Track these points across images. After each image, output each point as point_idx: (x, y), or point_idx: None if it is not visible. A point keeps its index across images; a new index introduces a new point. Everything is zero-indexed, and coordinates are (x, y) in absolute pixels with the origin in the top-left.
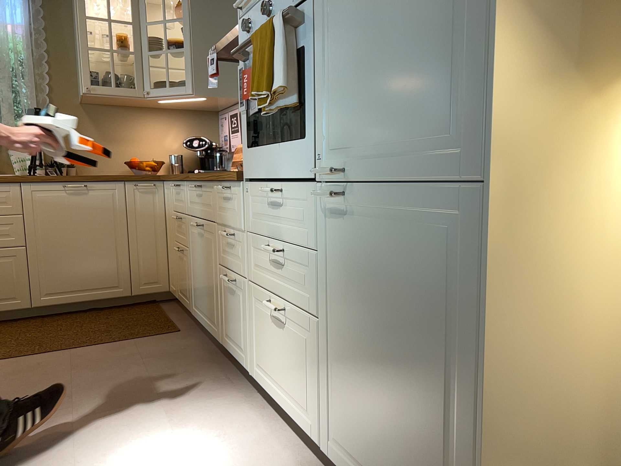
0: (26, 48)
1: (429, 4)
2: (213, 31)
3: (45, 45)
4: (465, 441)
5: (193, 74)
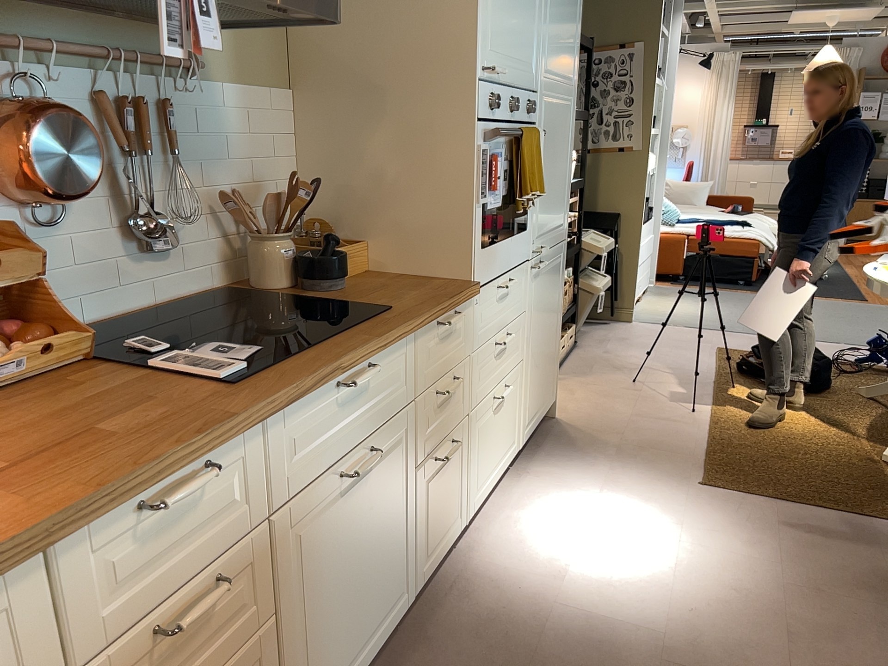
0: None
1: (563, 166)
2: None
3: None
4: (557, 339)
5: None
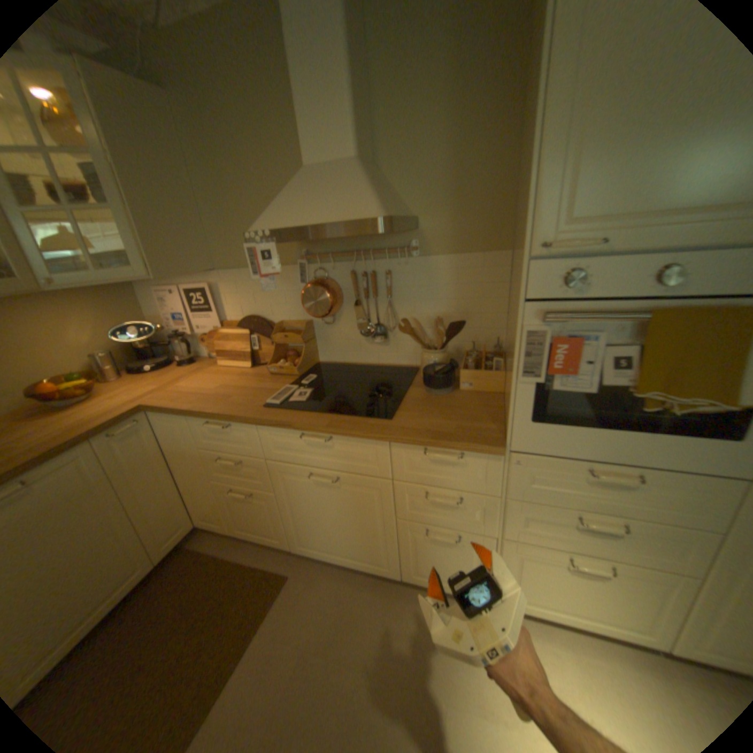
0: None
1: None
2: (148, 174)
3: None
4: None
5: (141, 246)
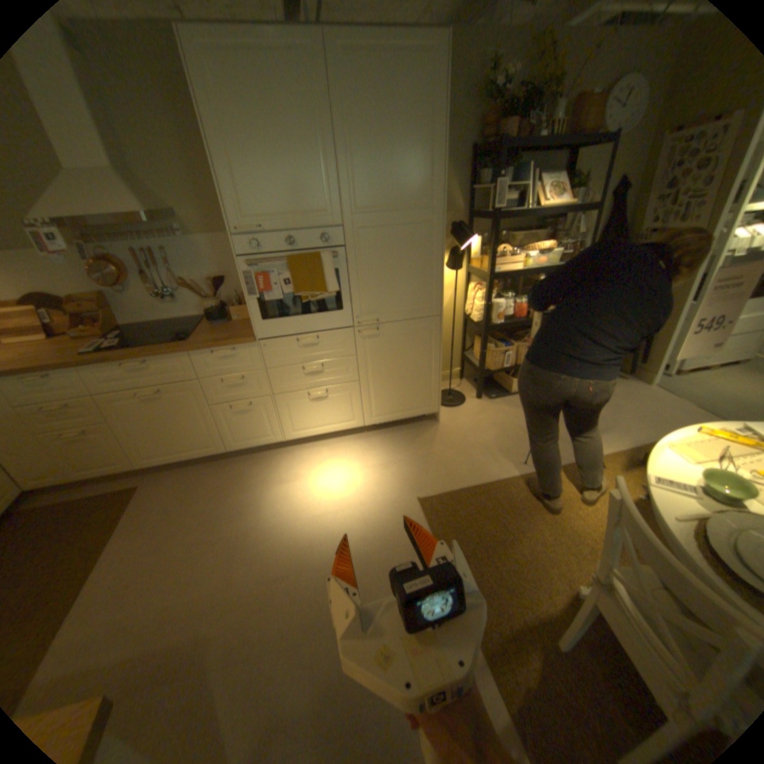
0: None
1: (415, 268)
2: None
3: None
4: (430, 377)
5: None
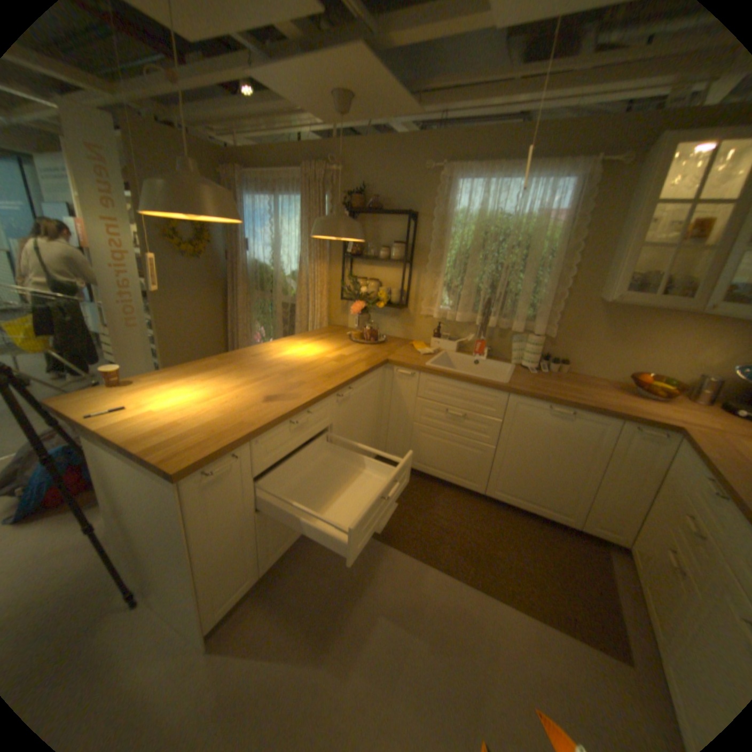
0: (563, 237)
1: None
2: None
3: (586, 232)
4: None
5: None
